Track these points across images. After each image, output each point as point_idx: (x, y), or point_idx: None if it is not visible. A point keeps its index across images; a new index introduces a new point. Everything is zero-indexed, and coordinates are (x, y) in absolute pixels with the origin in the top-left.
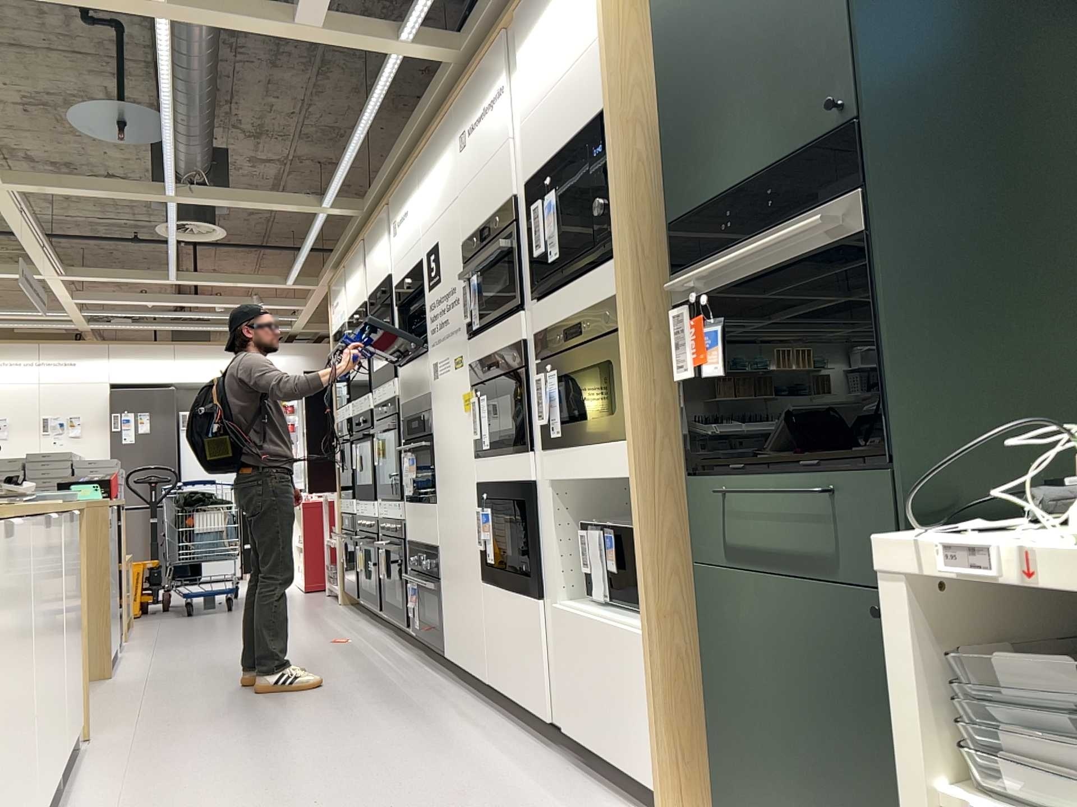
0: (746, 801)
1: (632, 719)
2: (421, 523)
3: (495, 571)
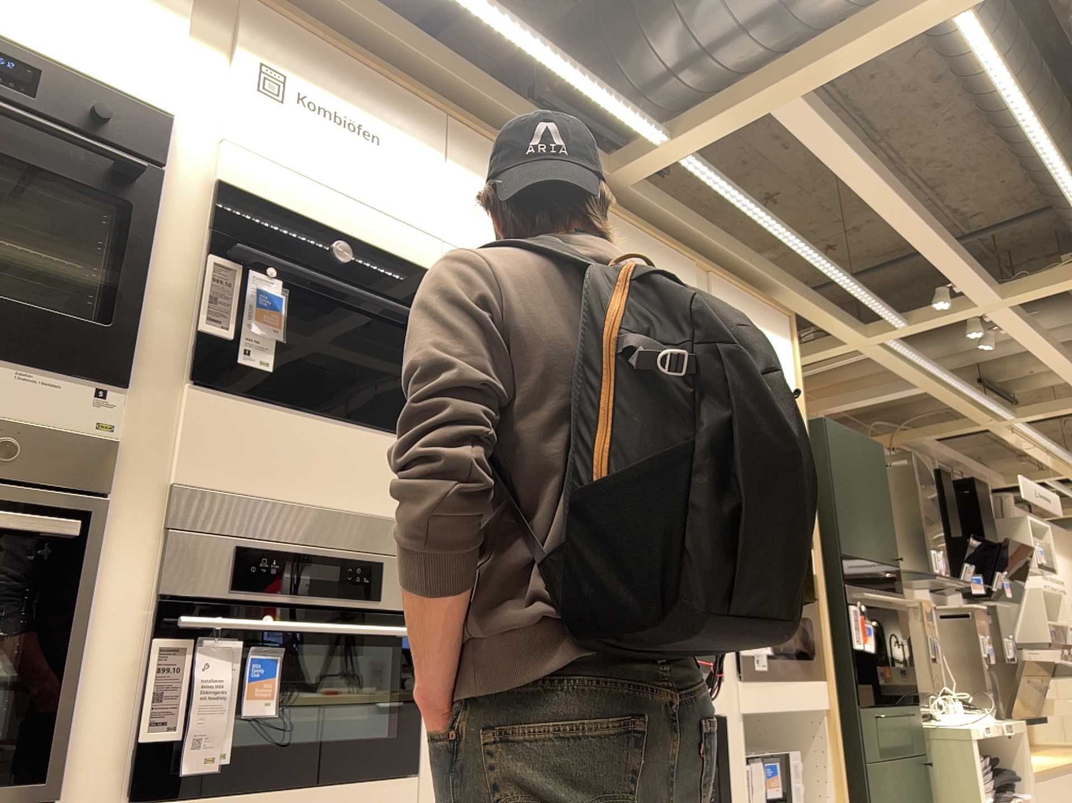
0: None
1: None
2: None
3: None
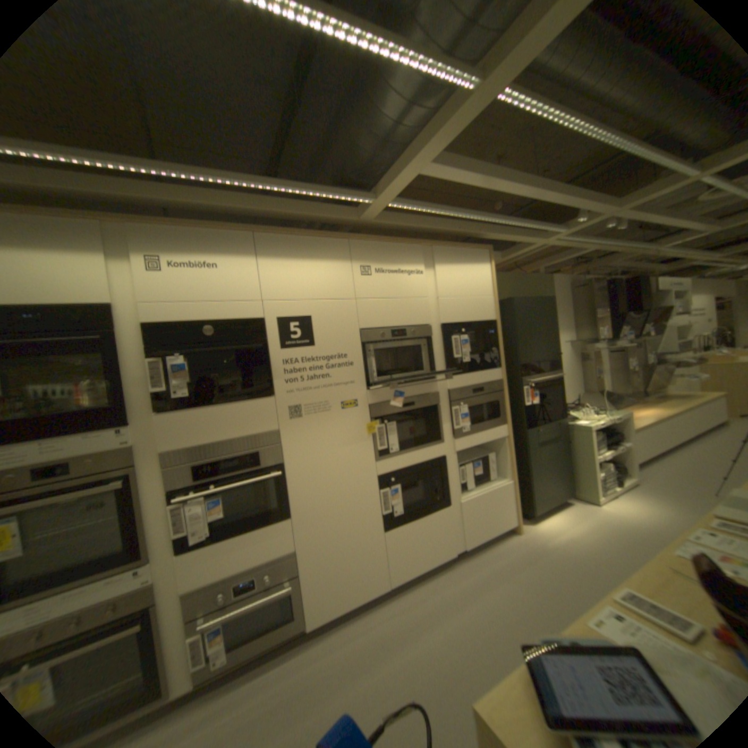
0: (540, 502)
1: (504, 513)
2: (243, 551)
3: (402, 517)
